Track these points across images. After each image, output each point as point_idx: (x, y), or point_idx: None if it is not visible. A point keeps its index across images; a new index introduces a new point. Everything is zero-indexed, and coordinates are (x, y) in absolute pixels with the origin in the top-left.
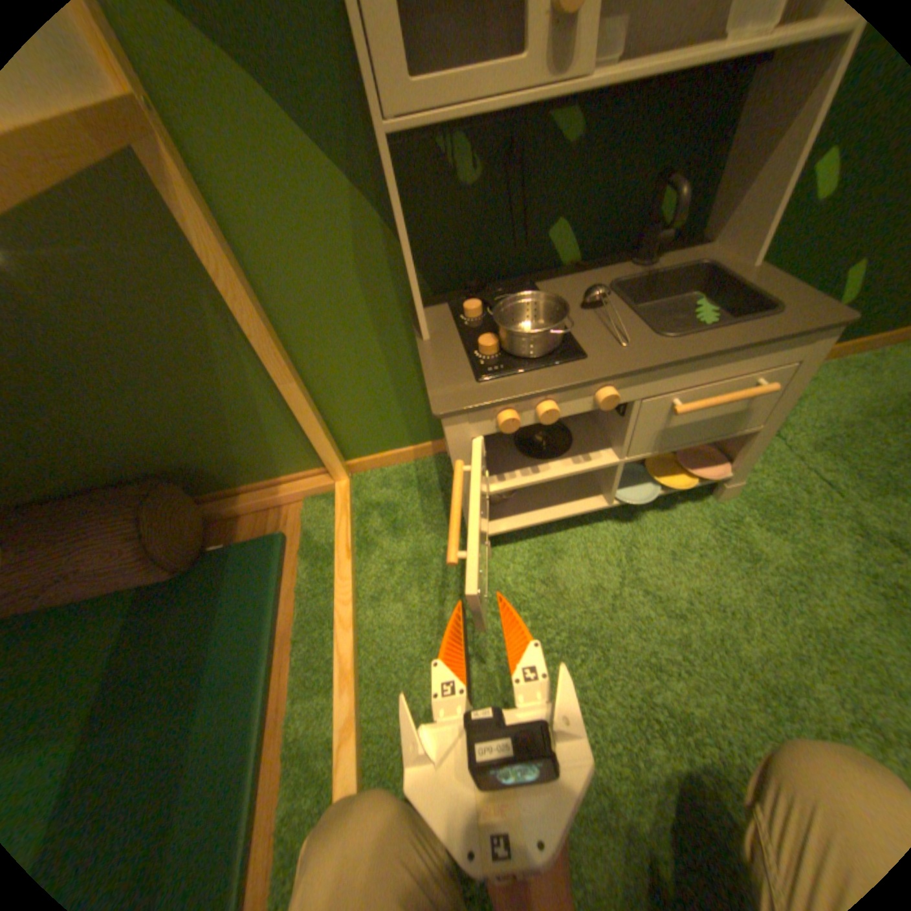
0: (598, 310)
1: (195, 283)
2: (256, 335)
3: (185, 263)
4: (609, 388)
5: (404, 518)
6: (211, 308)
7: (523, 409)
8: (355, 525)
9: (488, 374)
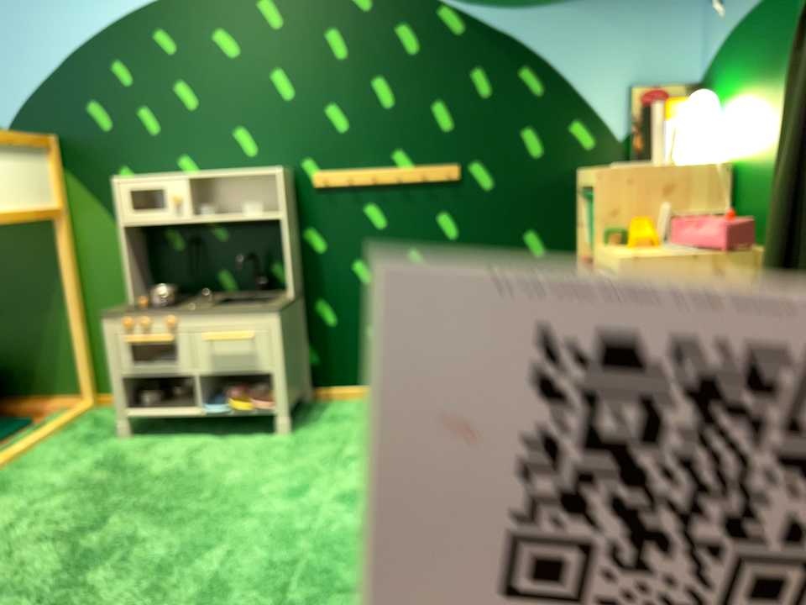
0: (207, 302)
1: (54, 269)
2: (66, 294)
3: (53, 260)
4: (169, 318)
5: (102, 423)
6: (56, 281)
7: (132, 320)
8: (71, 422)
9: (133, 310)
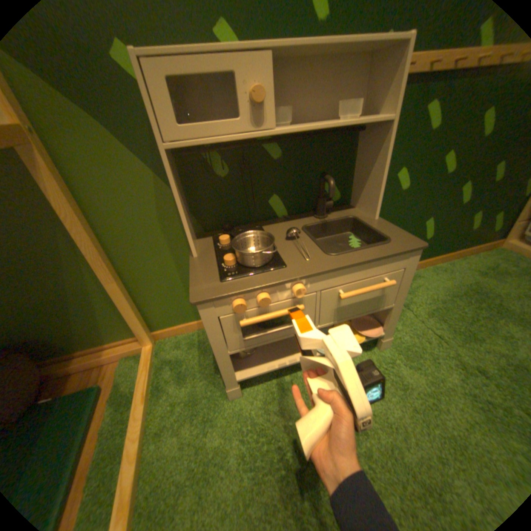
0: (295, 241)
1: (54, 224)
2: (90, 254)
3: (48, 213)
4: (299, 284)
5: (186, 370)
6: (63, 238)
7: (248, 298)
8: (152, 378)
9: (229, 277)
